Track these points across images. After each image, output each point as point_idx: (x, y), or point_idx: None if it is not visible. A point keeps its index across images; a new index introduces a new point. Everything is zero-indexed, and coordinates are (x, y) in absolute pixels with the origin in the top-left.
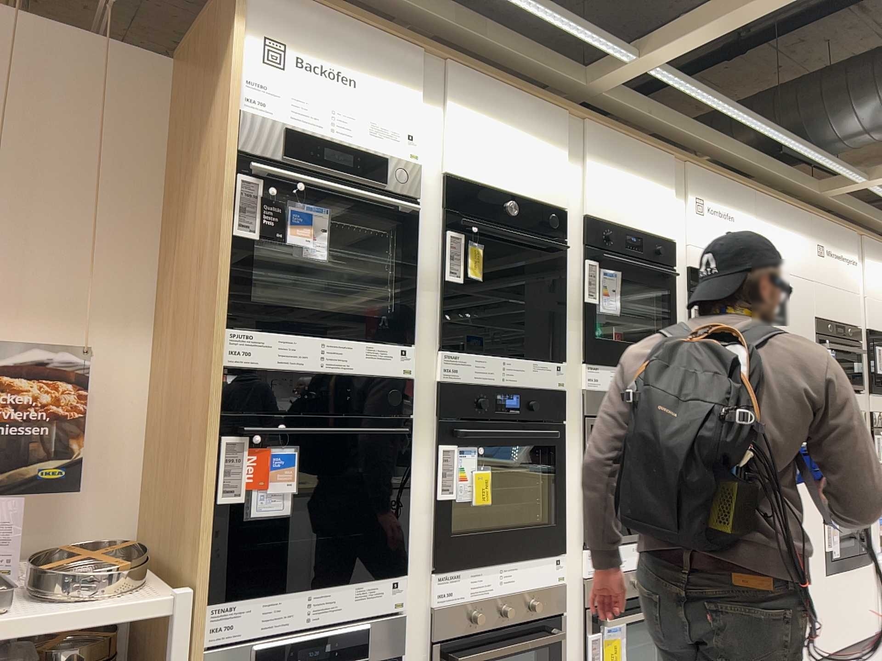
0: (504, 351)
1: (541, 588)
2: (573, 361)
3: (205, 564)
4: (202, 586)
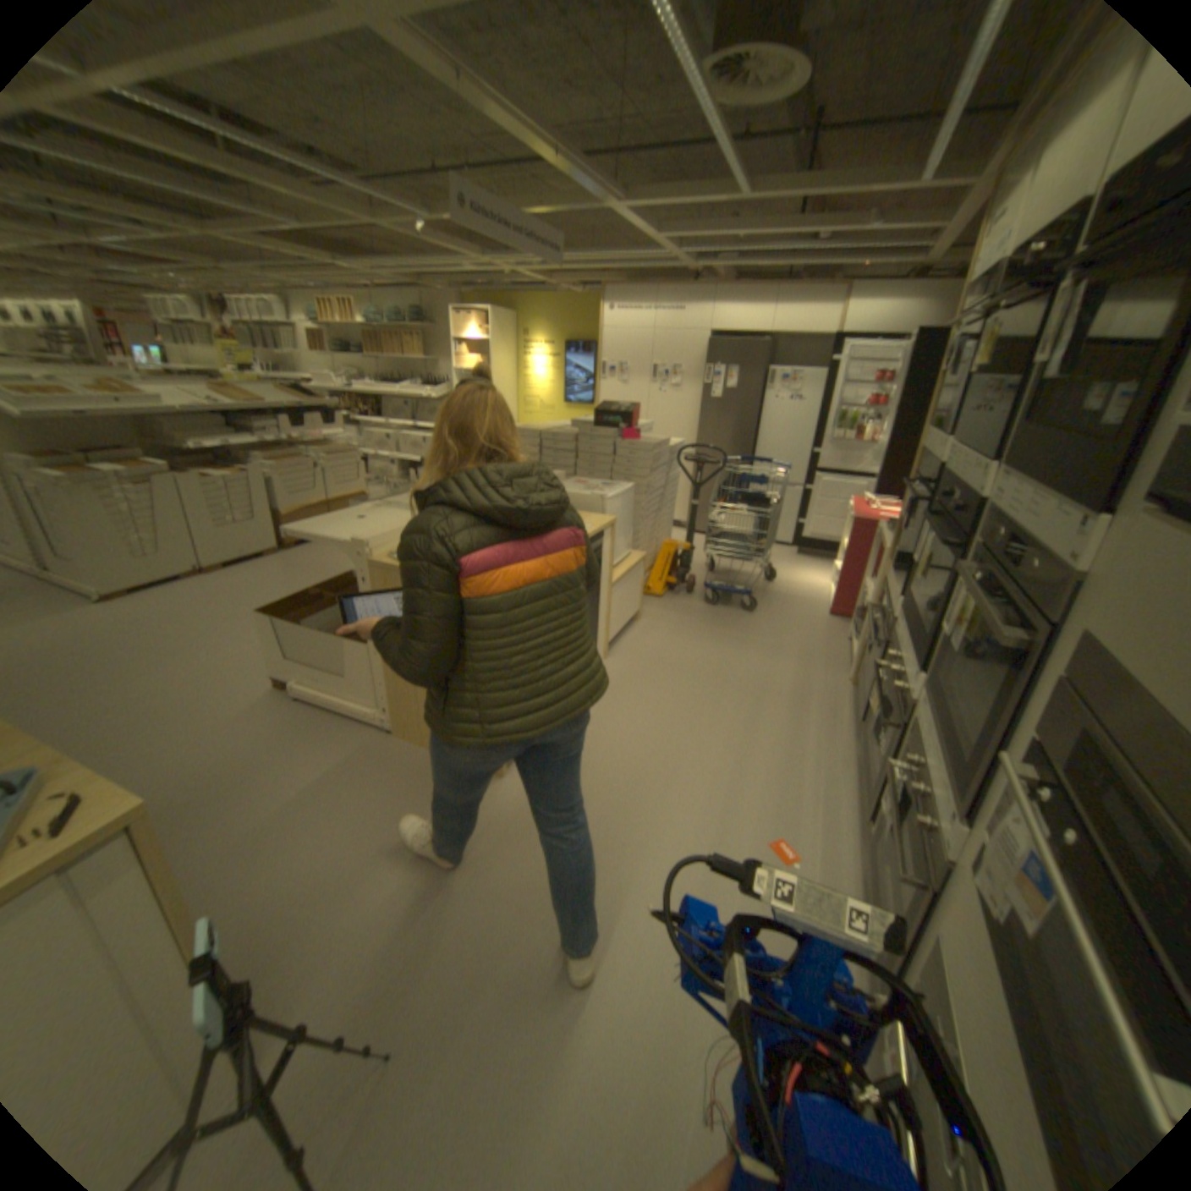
0: (977, 444)
1: (907, 683)
2: (1006, 460)
3: (893, 543)
4: (890, 552)
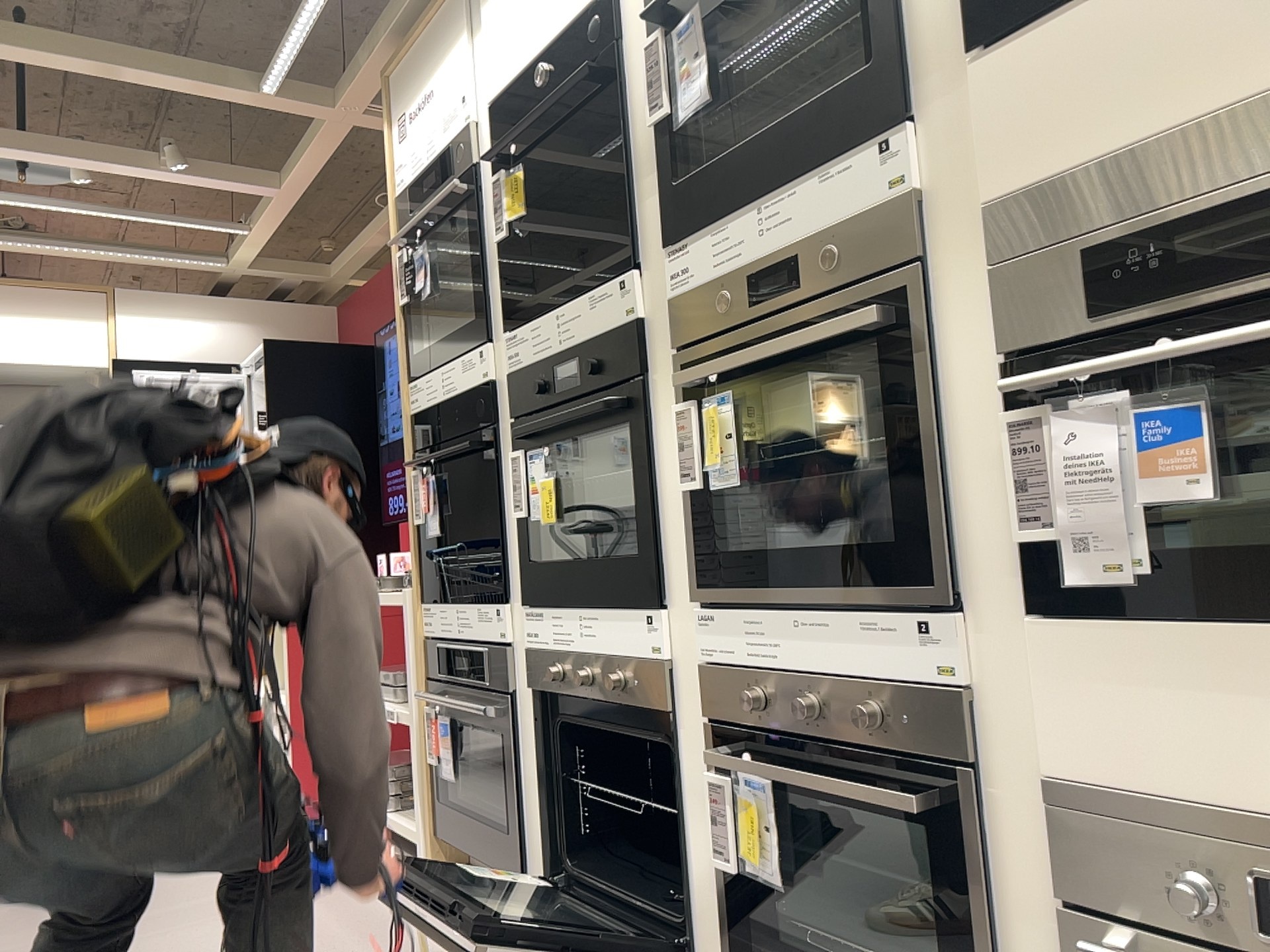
0: (566, 297)
1: (628, 660)
2: (655, 253)
3: (415, 572)
4: (416, 589)
